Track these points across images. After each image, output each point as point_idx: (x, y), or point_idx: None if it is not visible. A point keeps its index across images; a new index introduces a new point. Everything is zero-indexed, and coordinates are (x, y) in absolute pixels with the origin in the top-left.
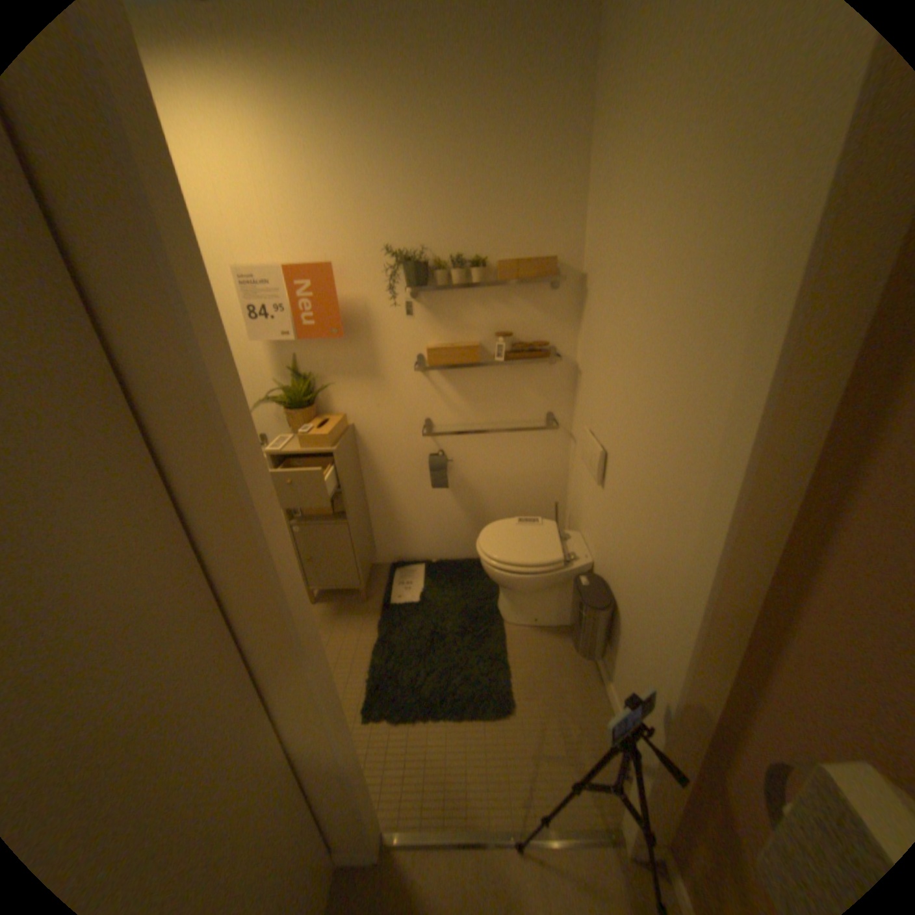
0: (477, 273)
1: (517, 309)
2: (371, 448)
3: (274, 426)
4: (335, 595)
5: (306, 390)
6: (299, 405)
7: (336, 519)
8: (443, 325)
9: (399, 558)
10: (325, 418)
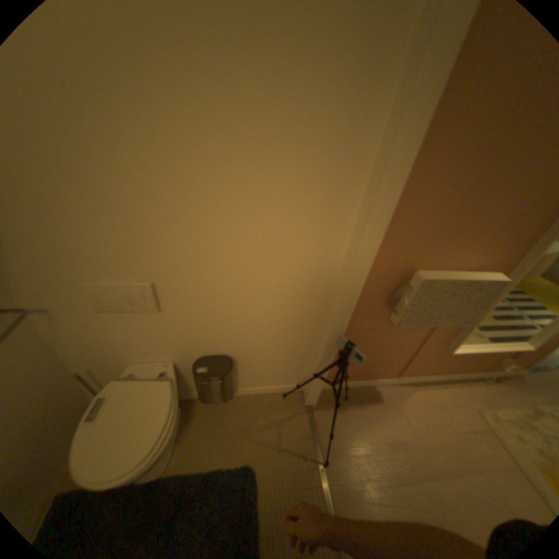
0: None
1: None
2: None
3: None
4: None
5: None
6: None
7: None
8: None
9: None
10: None
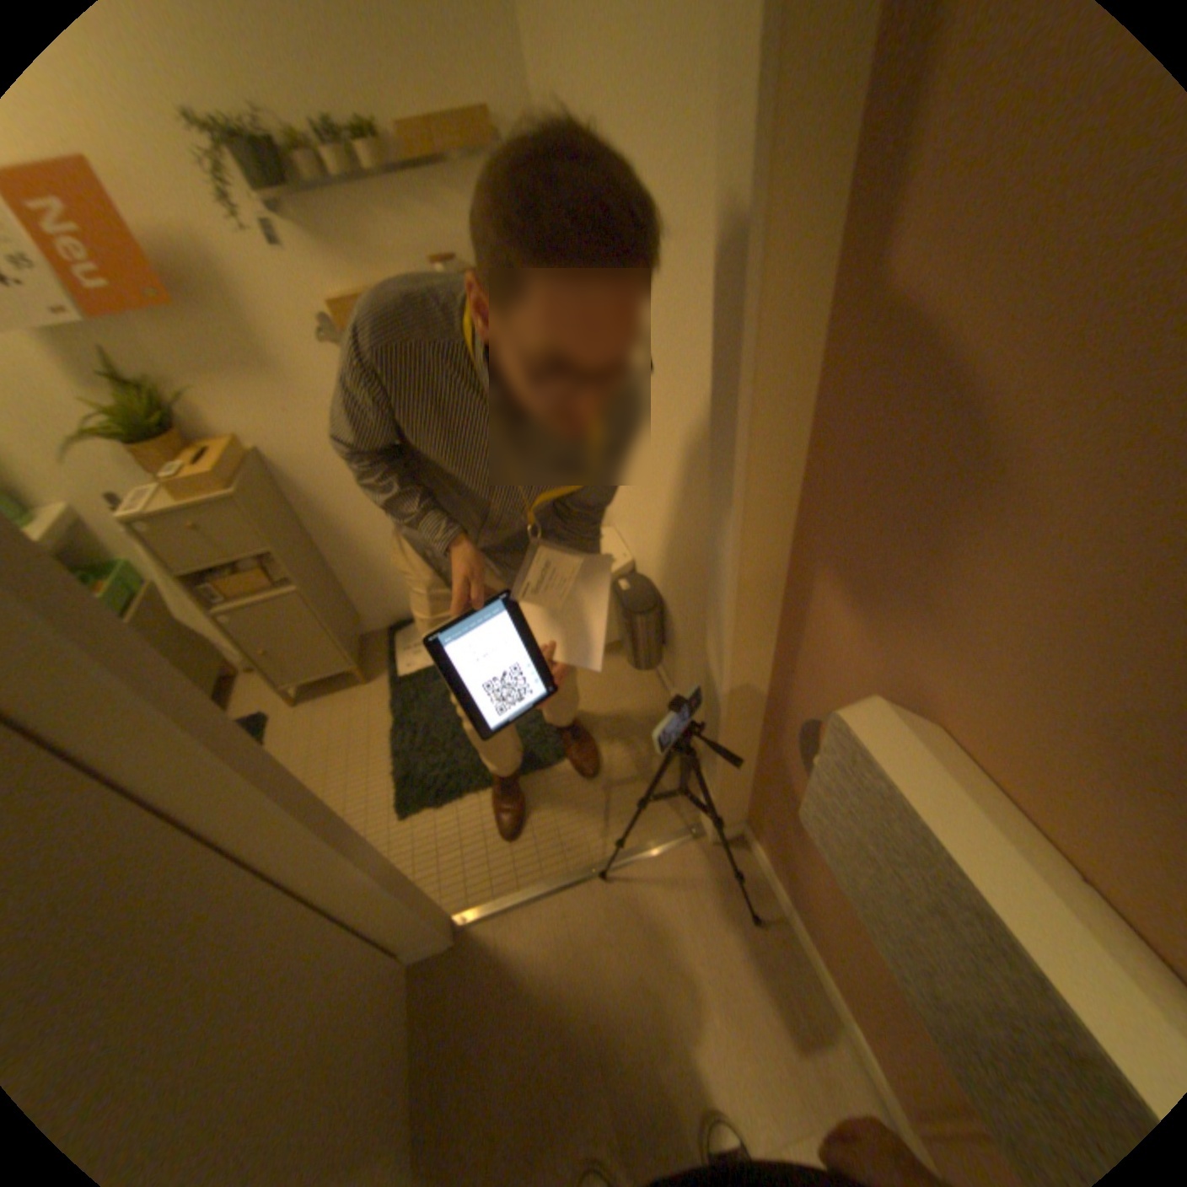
0: (363, 150)
1: (449, 211)
2: (296, 477)
3: (118, 476)
4: (319, 688)
5: (146, 406)
6: (143, 433)
7: (278, 591)
8: (339, 255)
9: (394, 618)
10: (198, 446)
